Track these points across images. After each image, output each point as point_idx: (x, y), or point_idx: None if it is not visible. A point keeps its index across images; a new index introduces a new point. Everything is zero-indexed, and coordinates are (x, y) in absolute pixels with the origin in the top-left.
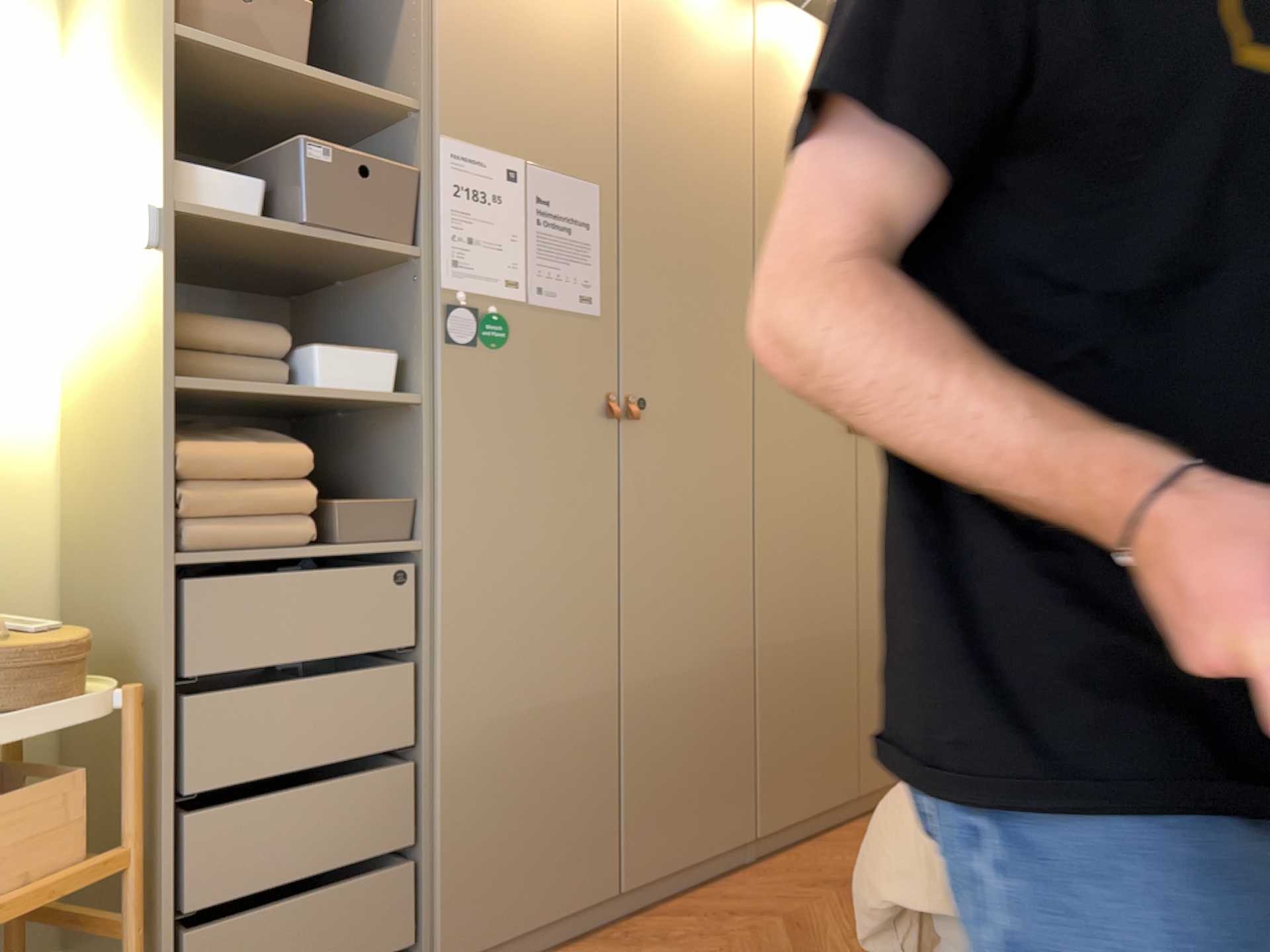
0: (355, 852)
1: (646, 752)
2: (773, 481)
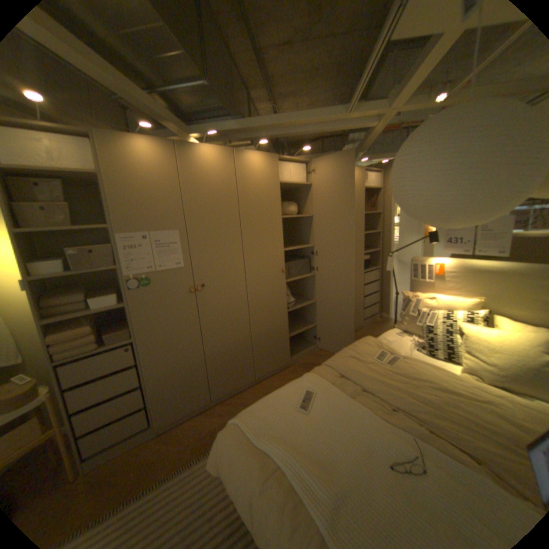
0: (130, 410)
1: (218, 368)
2: (257, 292)
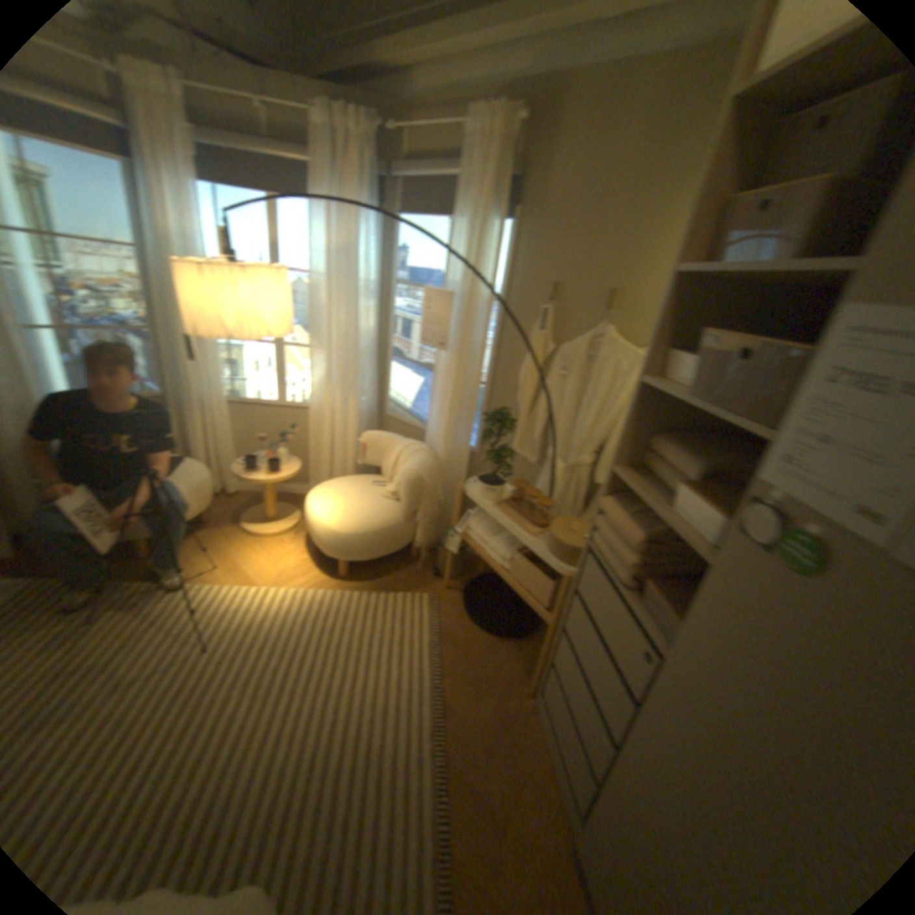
0: (588, 750)
1: None
2: None
